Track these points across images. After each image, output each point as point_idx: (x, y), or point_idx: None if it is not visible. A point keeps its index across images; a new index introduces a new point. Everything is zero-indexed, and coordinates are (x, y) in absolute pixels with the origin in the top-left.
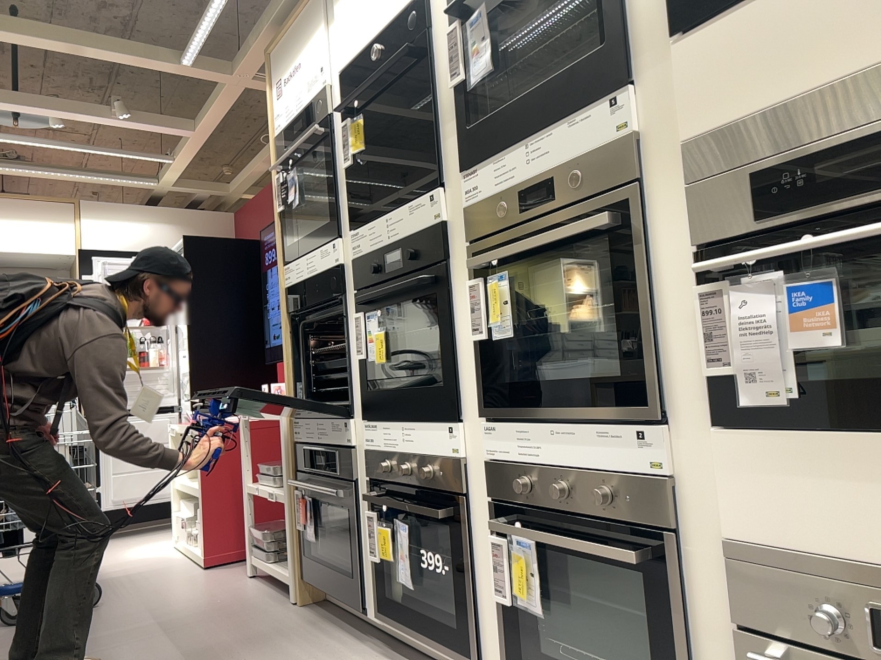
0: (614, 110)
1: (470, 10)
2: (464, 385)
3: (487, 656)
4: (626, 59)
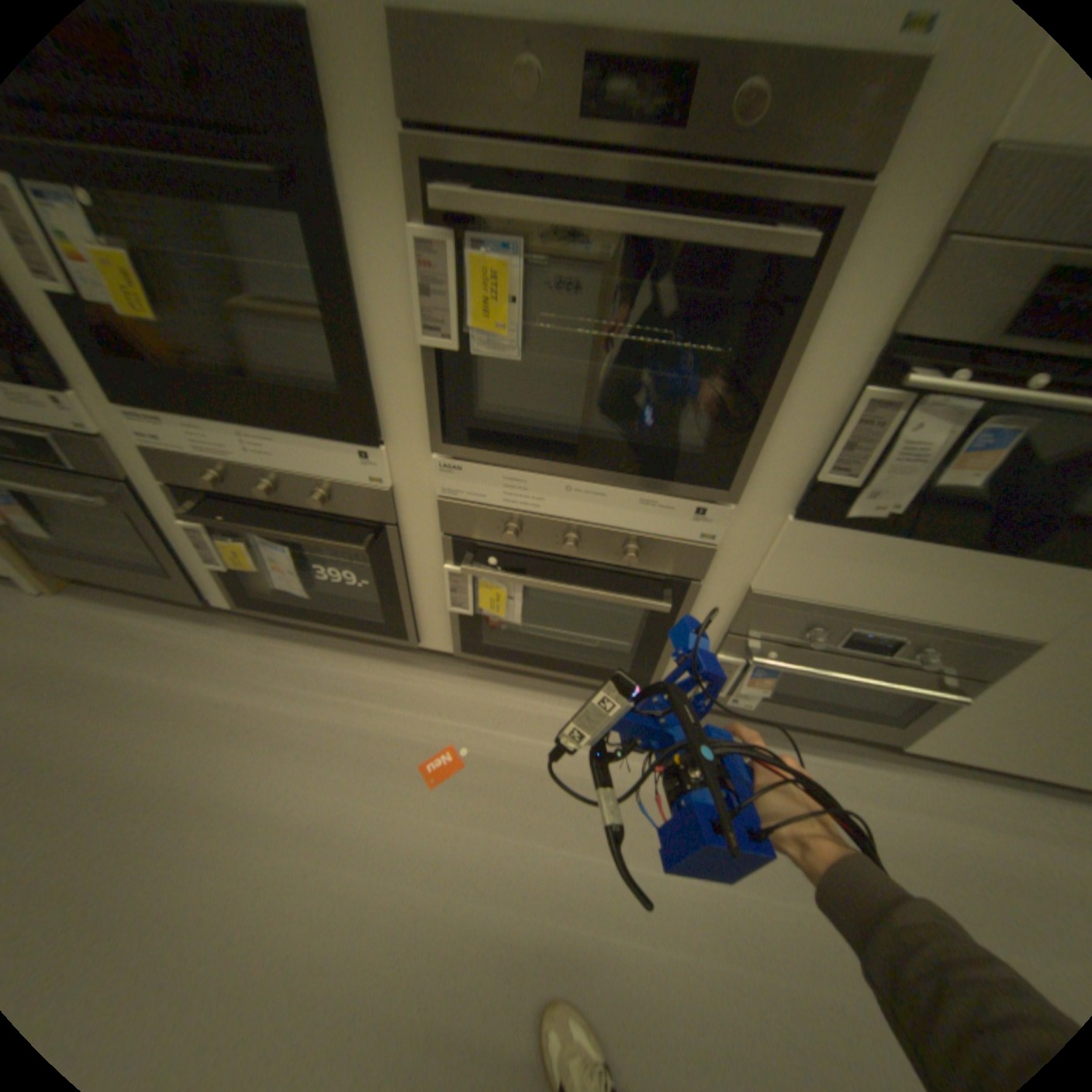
0: None
1: None
2: (386, 398)
3: (425, 634)
4: None
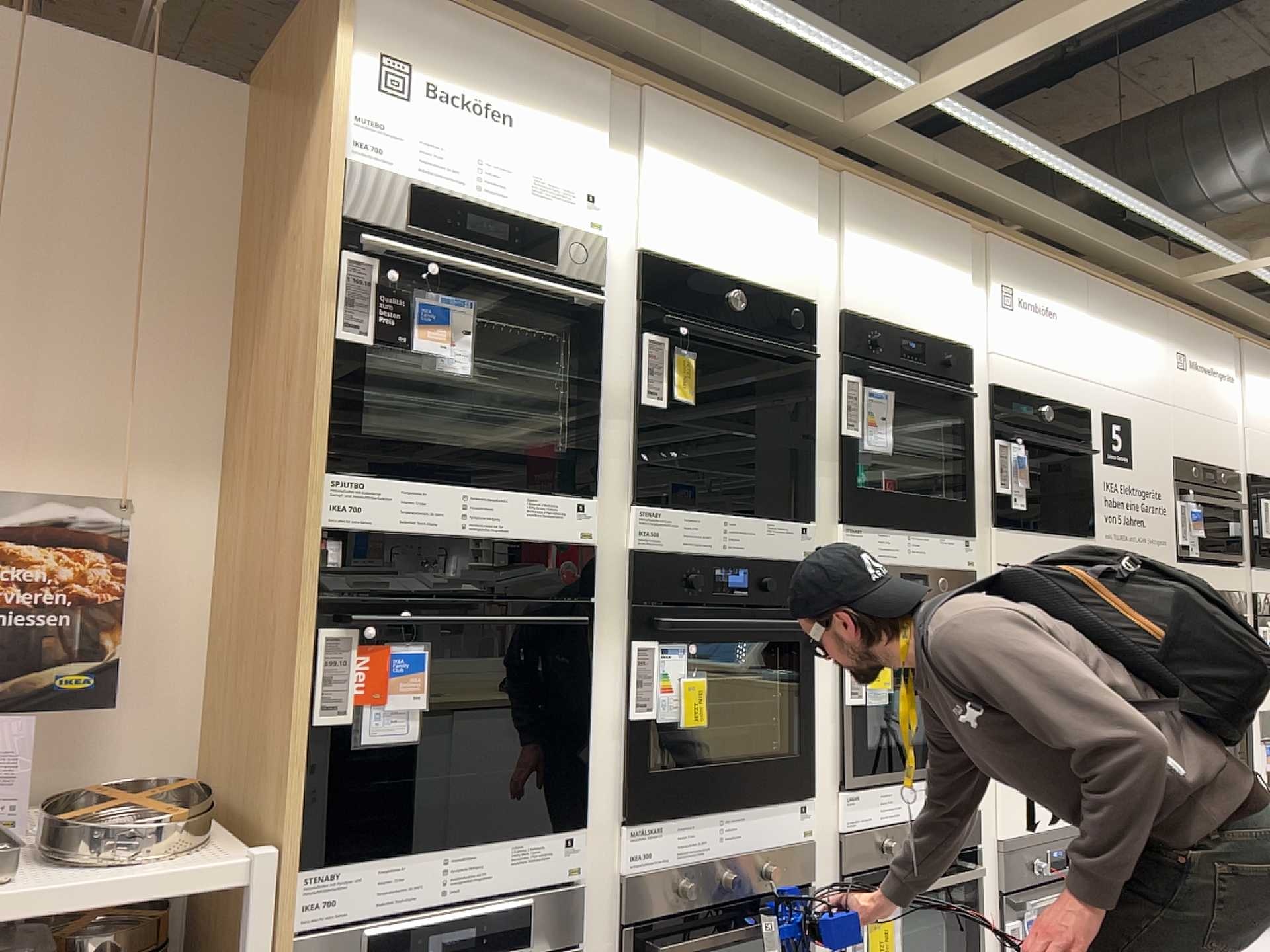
0: (968, 550)
1: (871, 379)
2: (814, 752)
3: None
4: (971, 519)
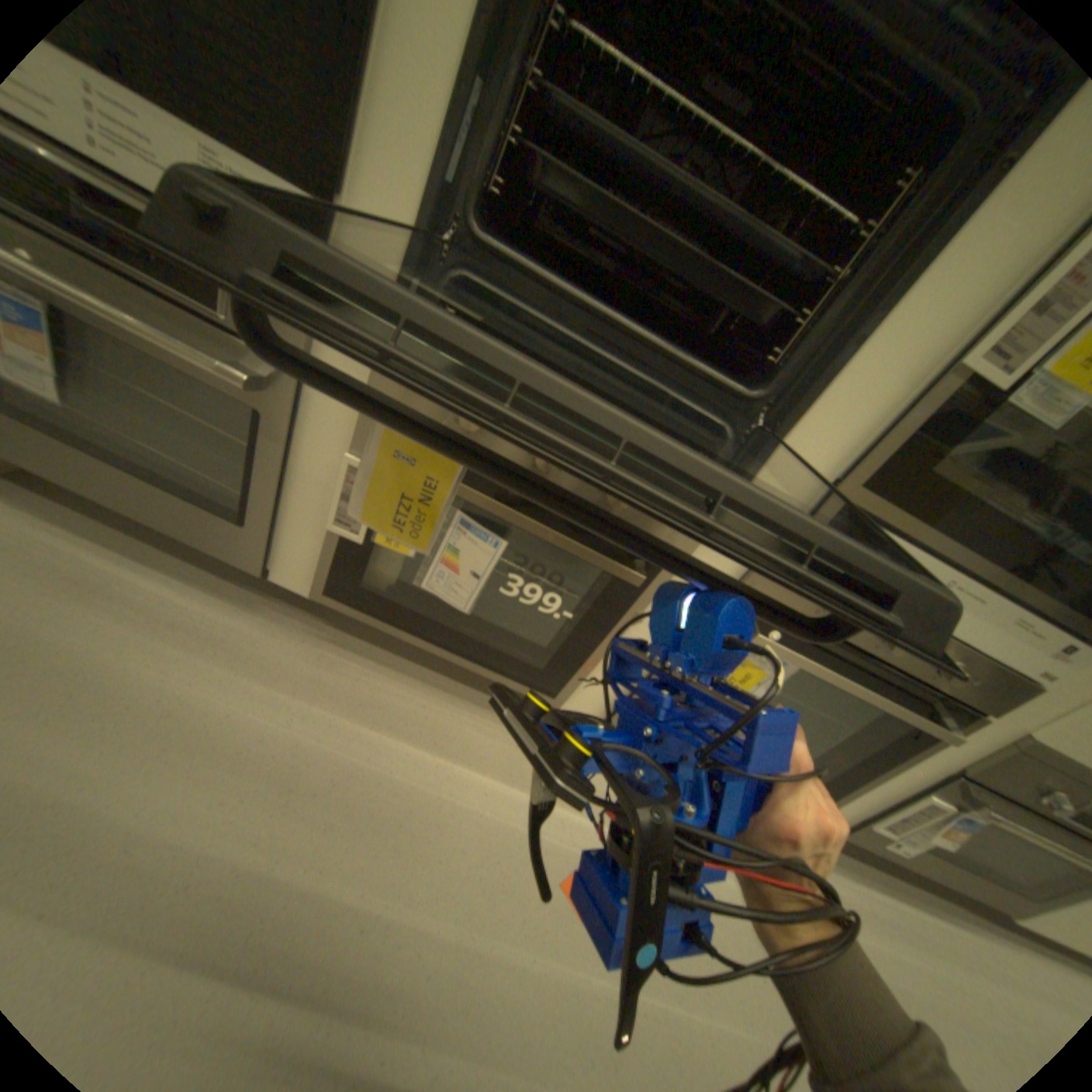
0: None
1: None
2: (828, 405)
3: (575, 693)
4: None
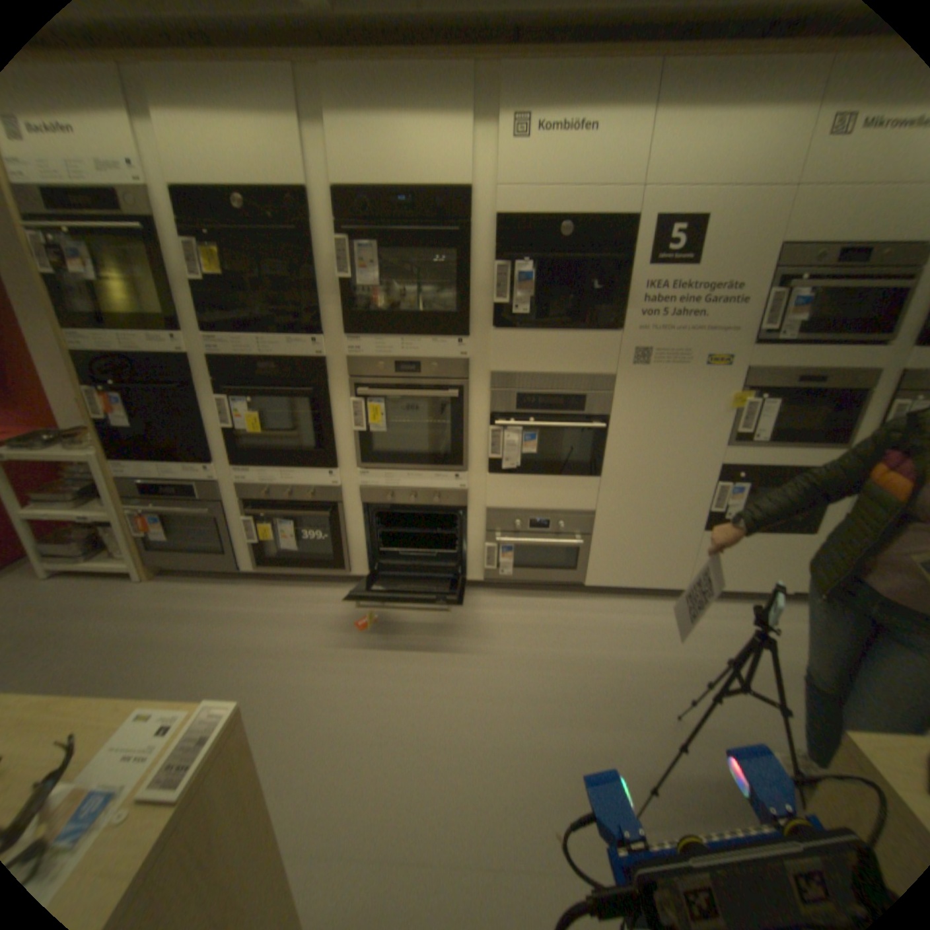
0: (461, 347)
1: (359, 236)
2: (340, 451)
3: (353, 567)
4: (468, 325)
